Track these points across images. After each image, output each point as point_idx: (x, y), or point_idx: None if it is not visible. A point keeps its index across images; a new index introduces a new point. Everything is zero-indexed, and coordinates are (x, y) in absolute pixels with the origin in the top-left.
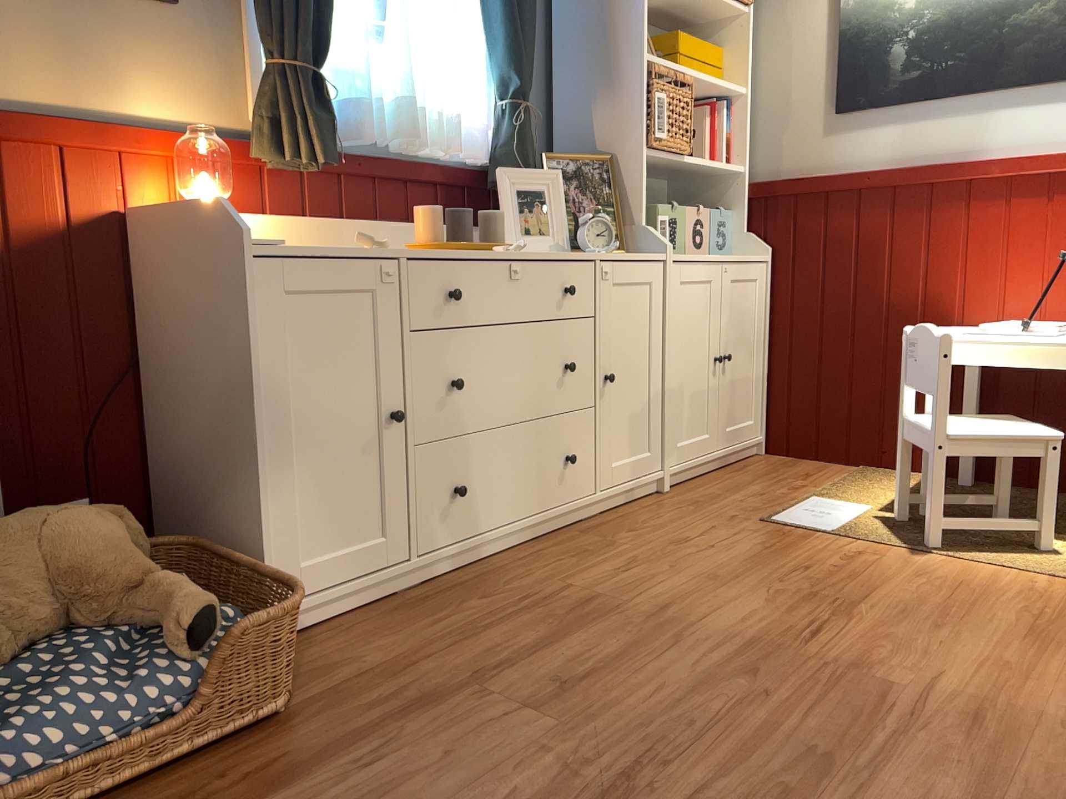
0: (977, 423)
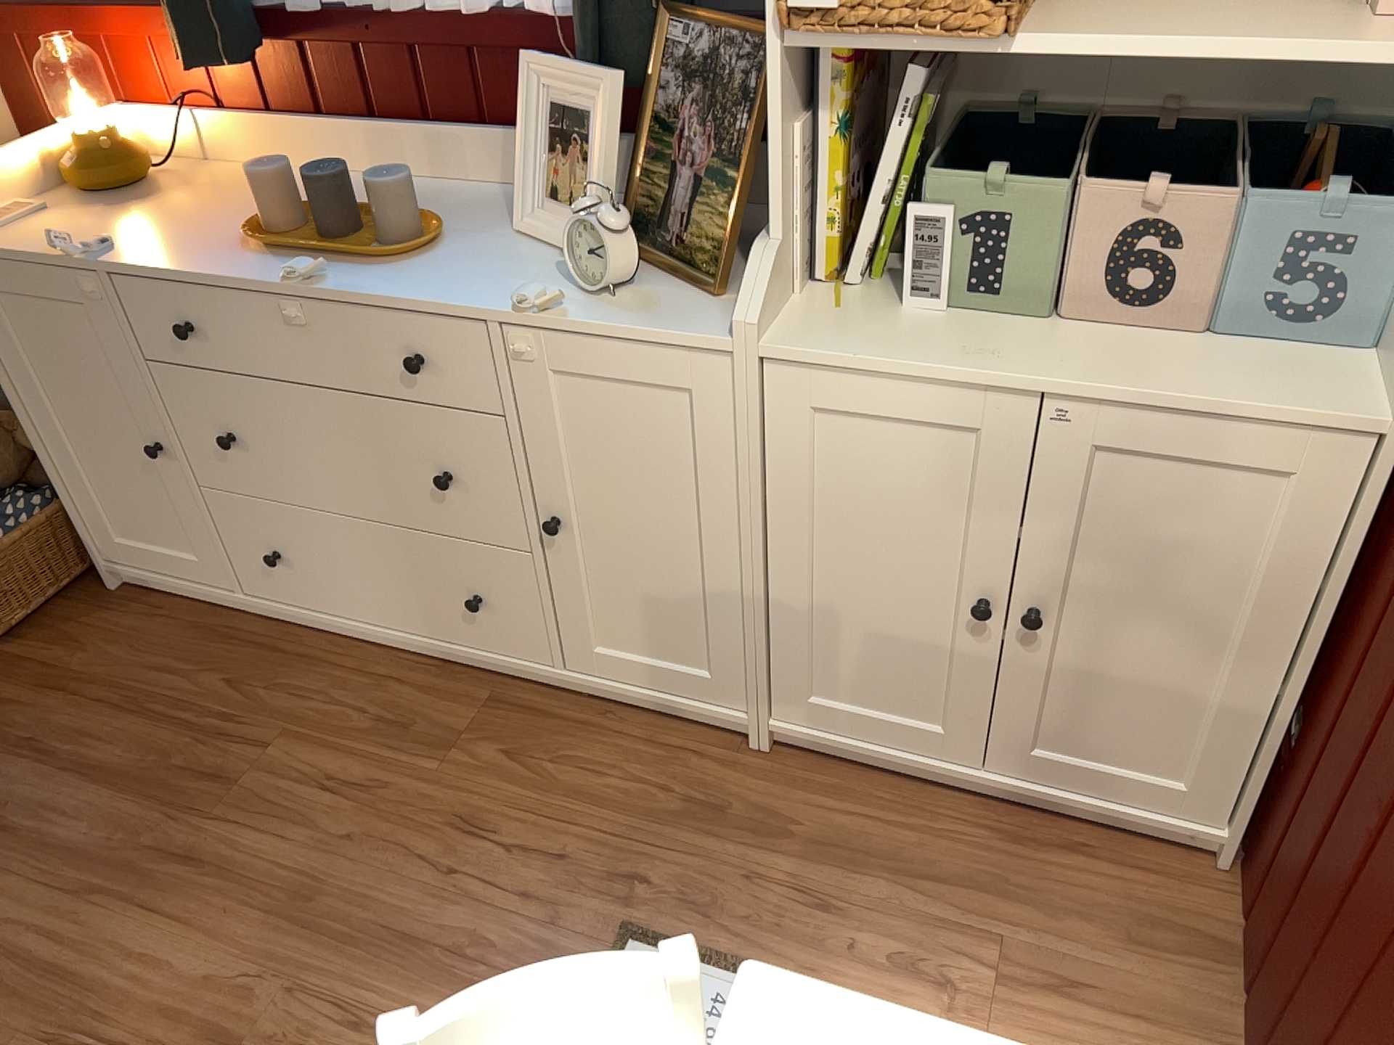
0: None
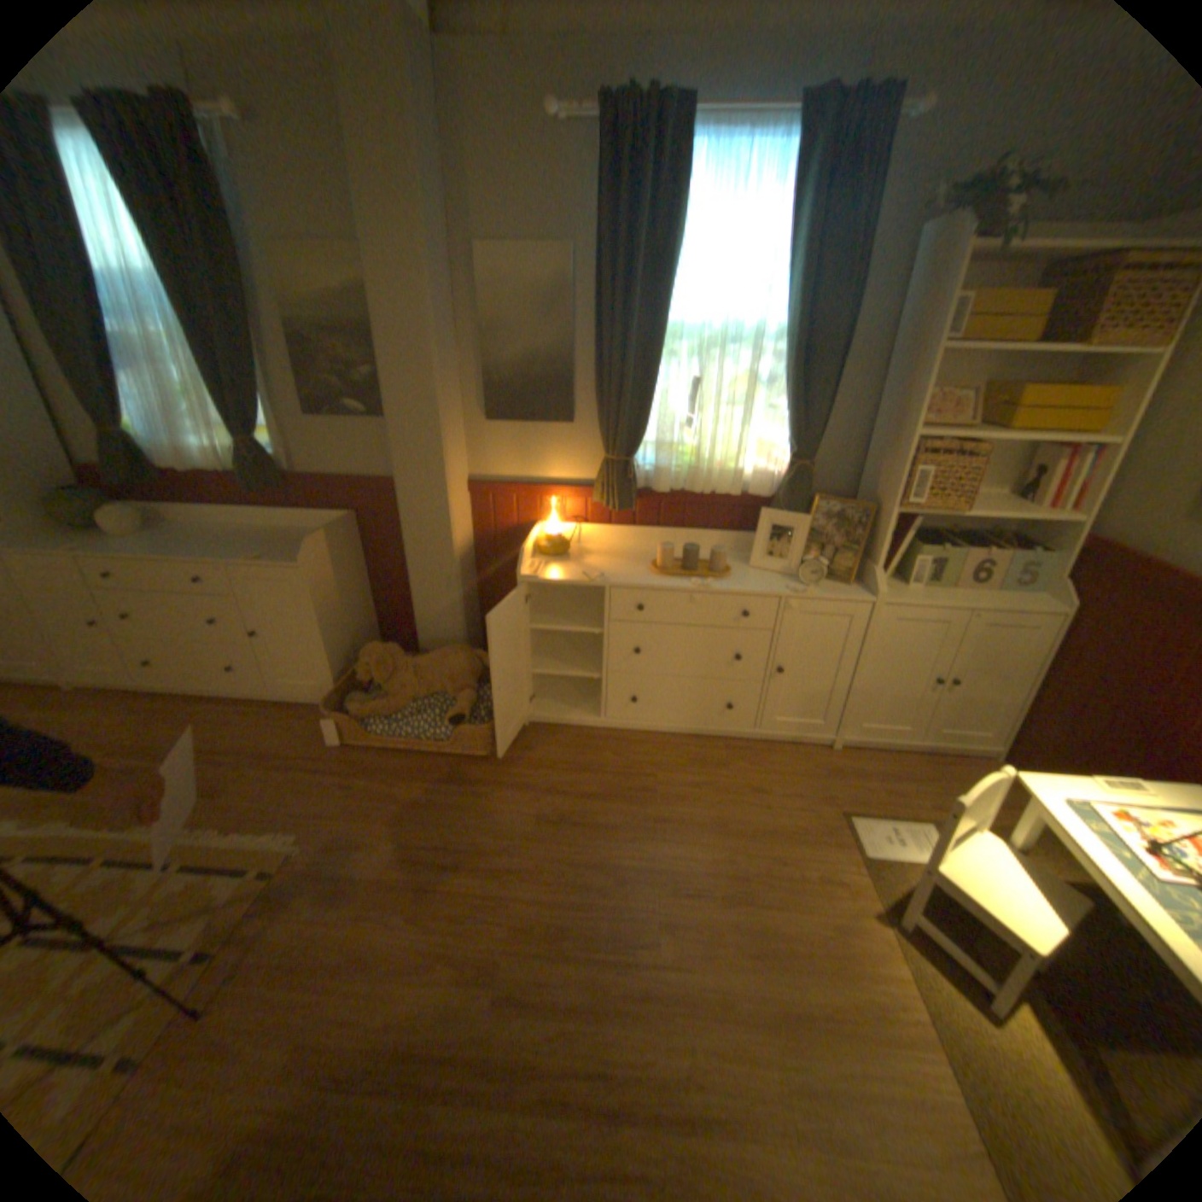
0: (1013, 887)
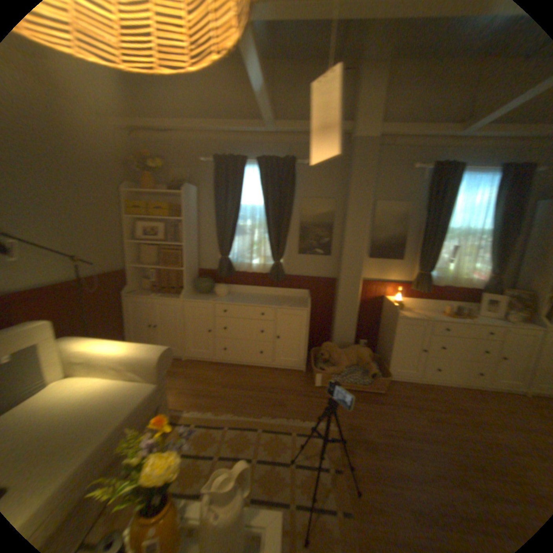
0: None
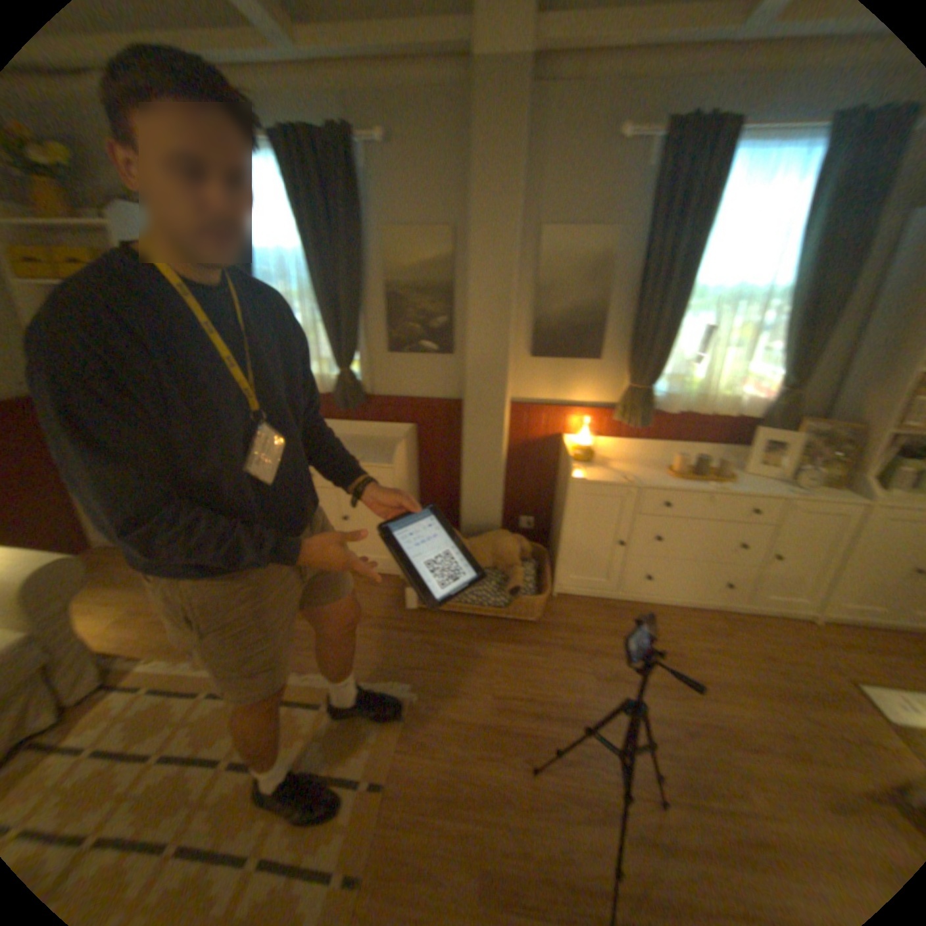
0: None
